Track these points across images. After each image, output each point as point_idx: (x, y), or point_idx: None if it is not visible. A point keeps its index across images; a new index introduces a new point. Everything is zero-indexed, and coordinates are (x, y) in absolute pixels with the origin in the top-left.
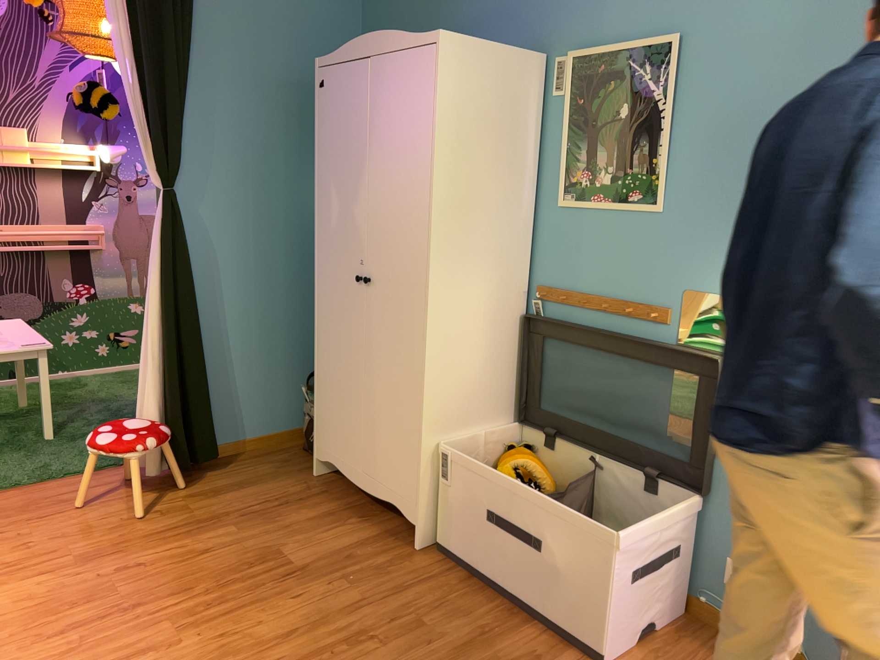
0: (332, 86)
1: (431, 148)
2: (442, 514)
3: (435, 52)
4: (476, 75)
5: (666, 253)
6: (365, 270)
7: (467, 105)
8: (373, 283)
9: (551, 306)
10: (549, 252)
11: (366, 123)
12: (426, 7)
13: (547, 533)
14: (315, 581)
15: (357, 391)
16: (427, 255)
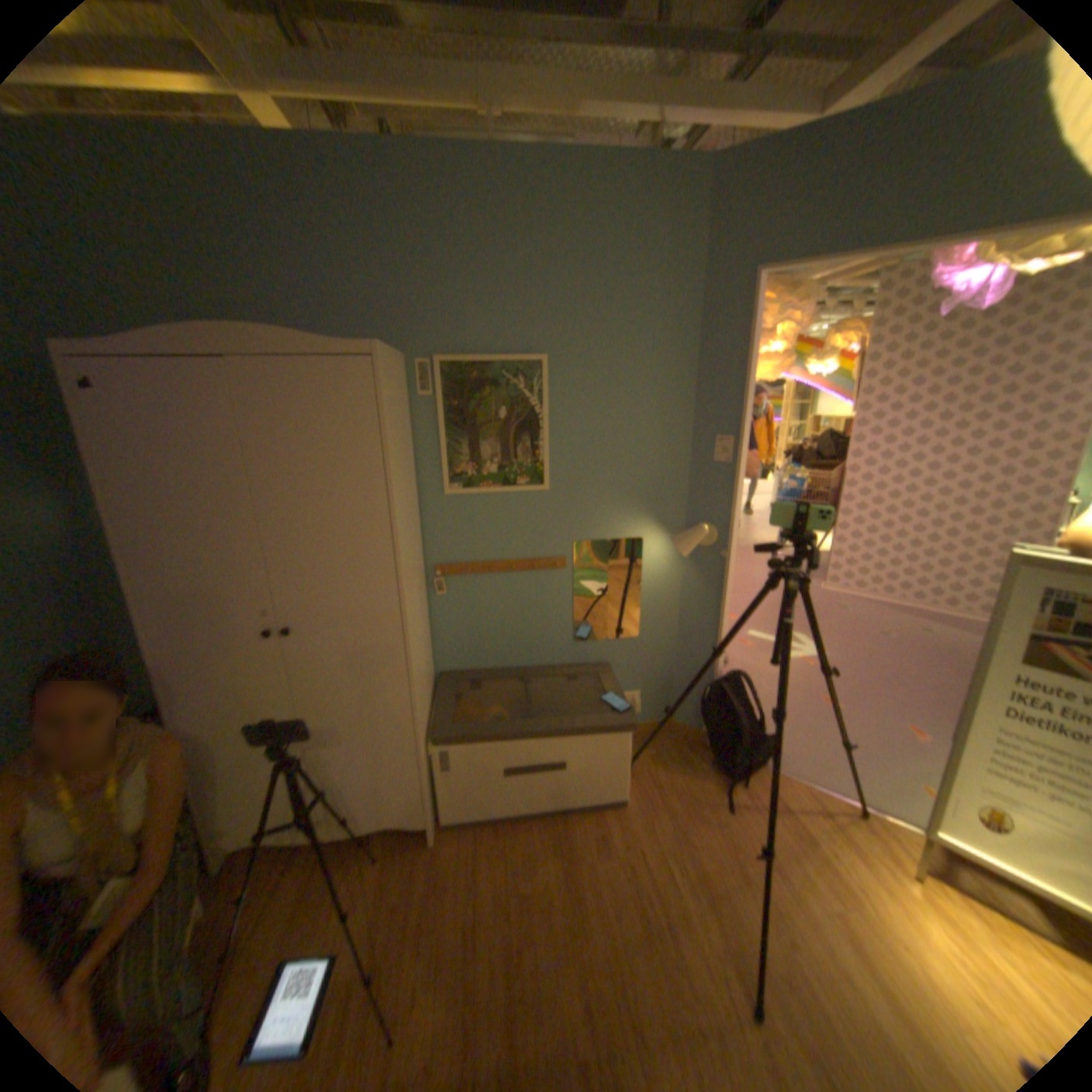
0: (124, 389)
1: (386, 475)
2: (447, 802)
3: (374, 366)
4: (392, 386)
5: (555, 519)
6: (276, 621)
7: (394, 420)
8: (285, 630)
9: (452, 580)
10: (440, 536)
11: (237, 444)
12: (170, 267)
13: (570, 756)
14: (401, 968)
15: (292, 753)
16: (399, 585)
